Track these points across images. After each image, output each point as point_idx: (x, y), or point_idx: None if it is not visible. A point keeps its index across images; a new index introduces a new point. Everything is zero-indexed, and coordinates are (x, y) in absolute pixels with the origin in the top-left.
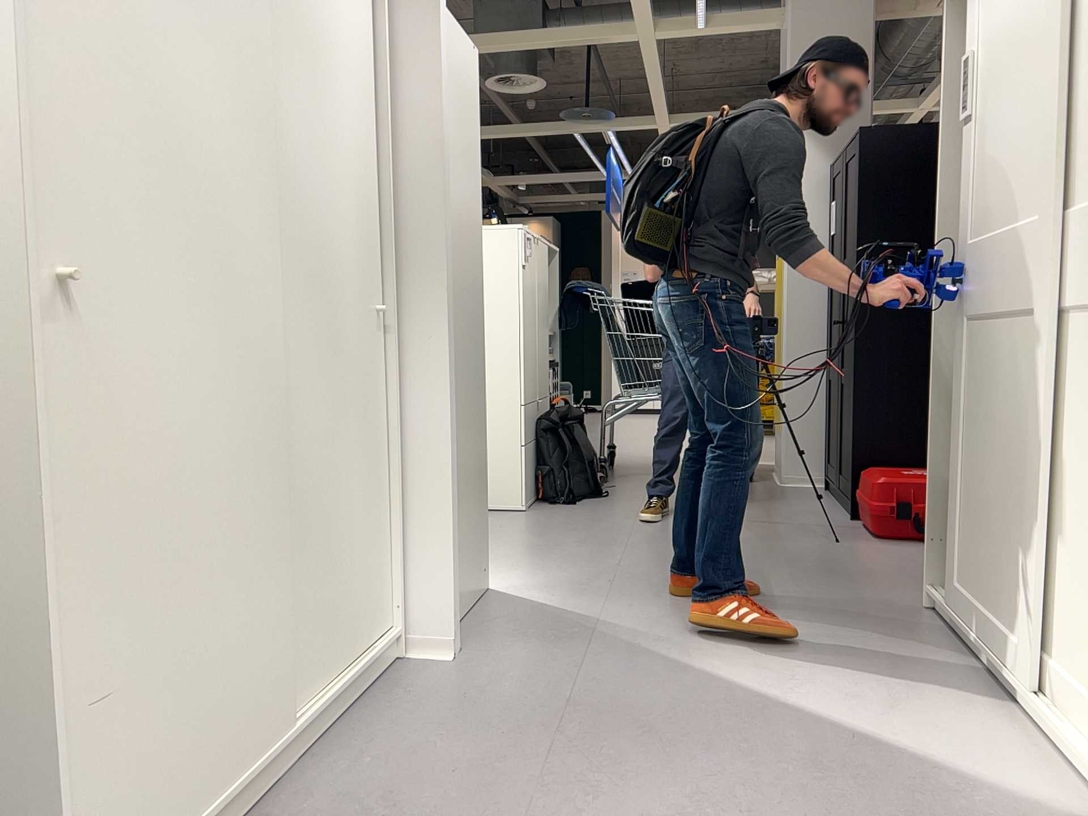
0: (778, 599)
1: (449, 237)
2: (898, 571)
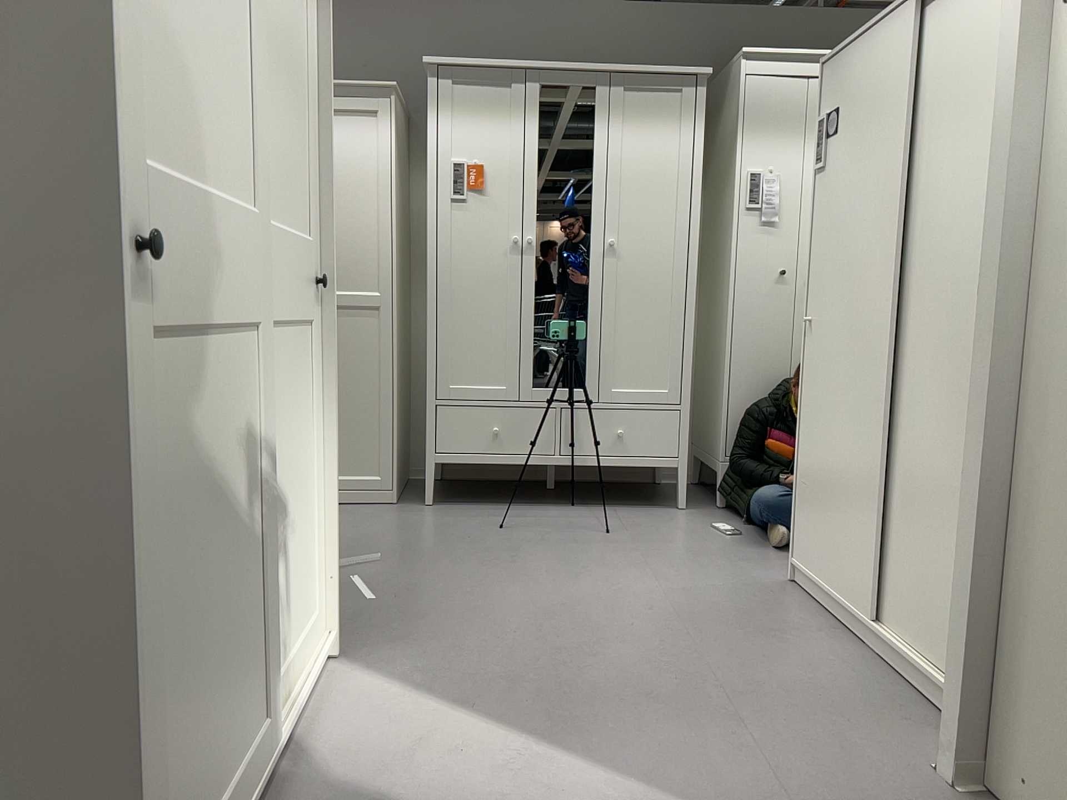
0: None
1: (999, 226)
2: None
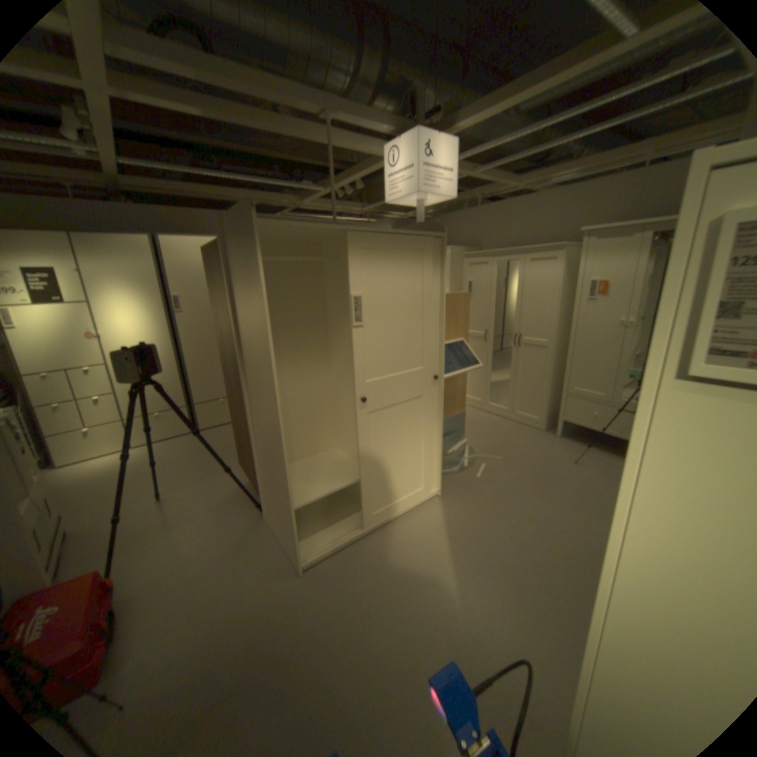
0: (337, 637)
1: None
2: (227, 615)
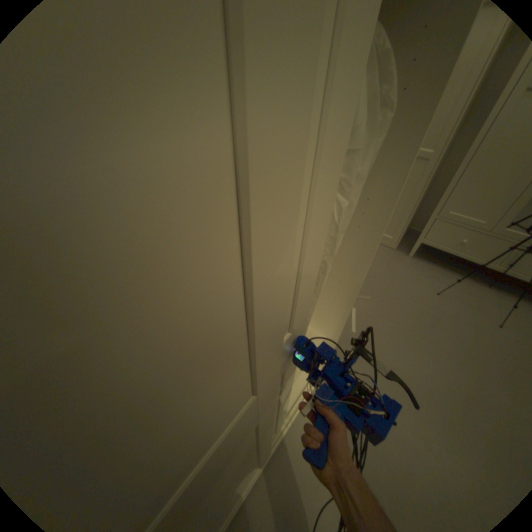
0: None
1: None
2: None
